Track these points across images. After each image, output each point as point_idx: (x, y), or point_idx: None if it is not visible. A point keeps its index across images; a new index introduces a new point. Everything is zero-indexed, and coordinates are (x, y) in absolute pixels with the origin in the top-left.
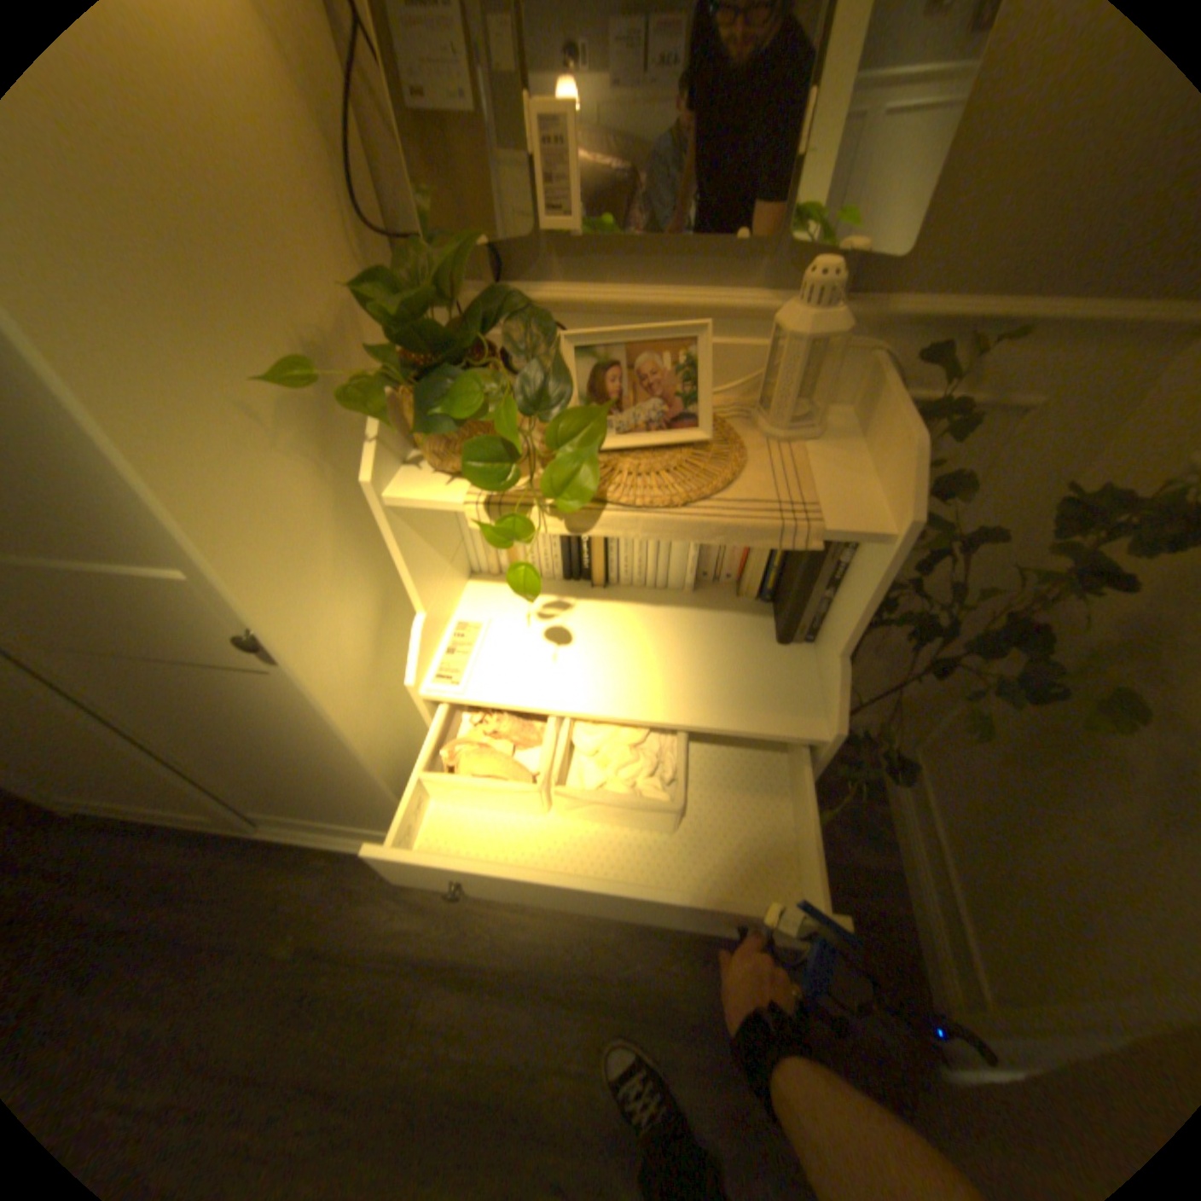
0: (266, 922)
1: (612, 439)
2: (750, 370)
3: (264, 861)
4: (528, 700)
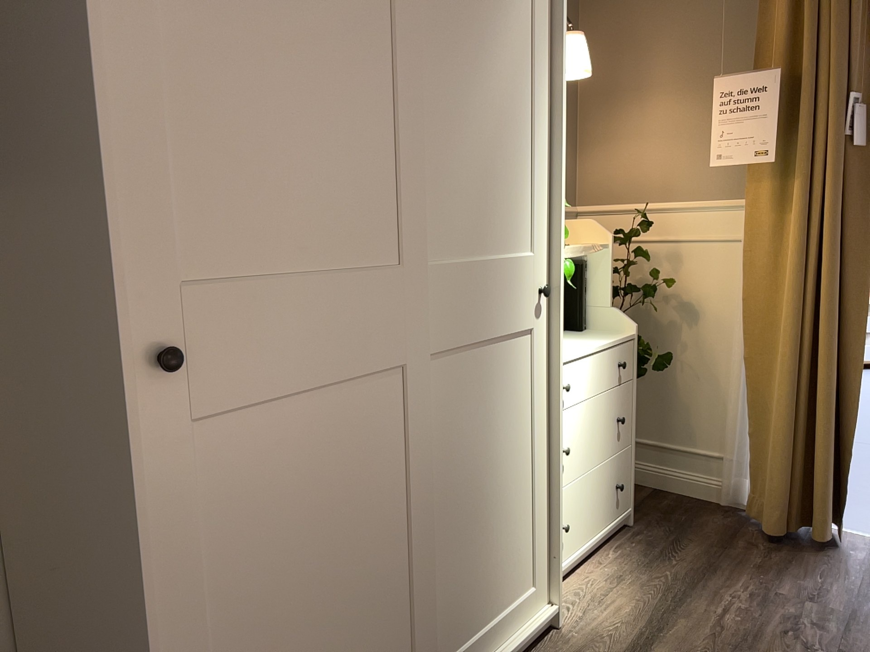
0: None
1: None
2: None
3: None
4: (569, 356)
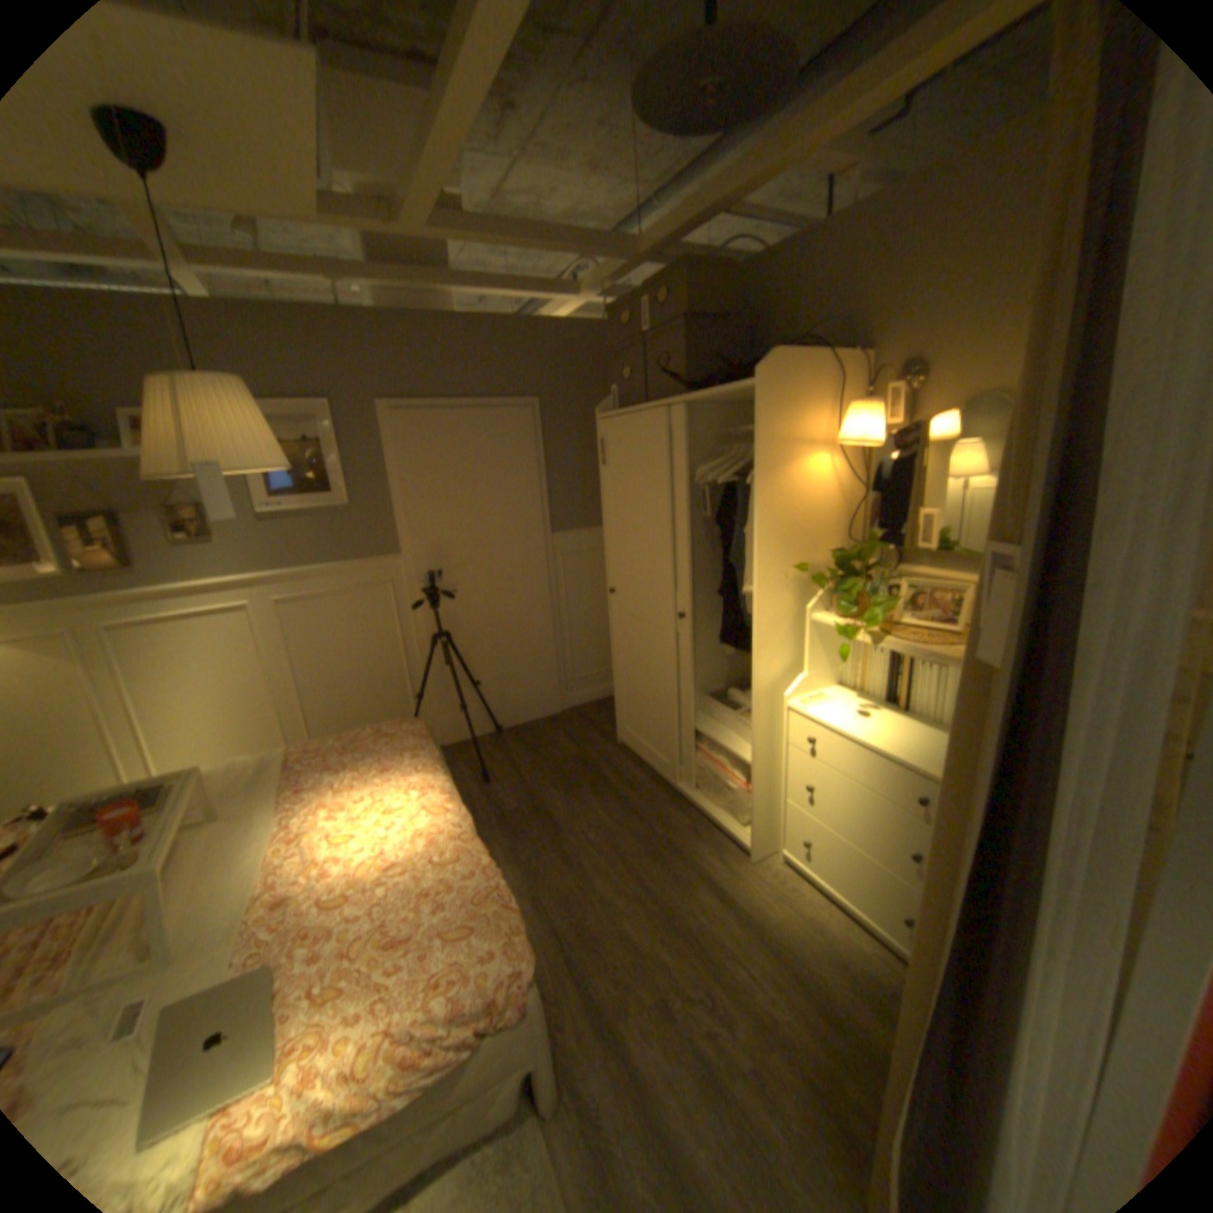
0: (662, 821)
1: (913, 622)
2: None
3: (675, 802)
4: (832, 726)
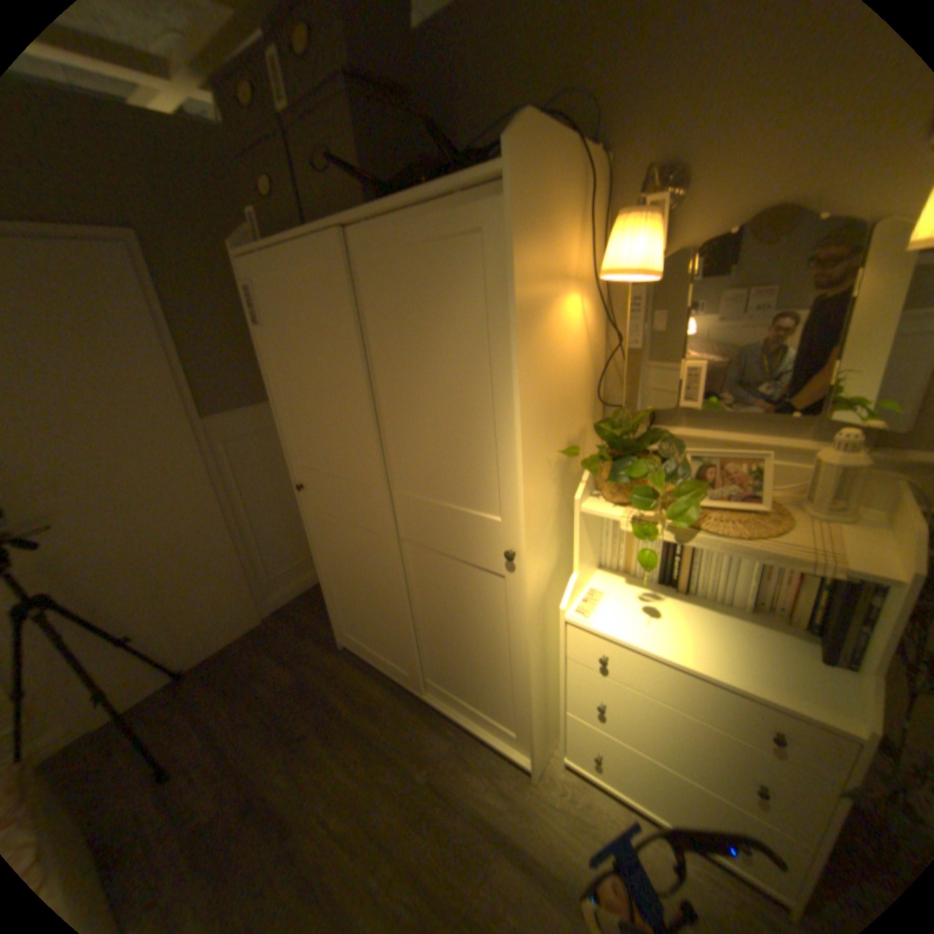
0: (415, 756)
1: (707, 502)
2: (803, 481)
3: (422, 718)
4: (629, 642)
